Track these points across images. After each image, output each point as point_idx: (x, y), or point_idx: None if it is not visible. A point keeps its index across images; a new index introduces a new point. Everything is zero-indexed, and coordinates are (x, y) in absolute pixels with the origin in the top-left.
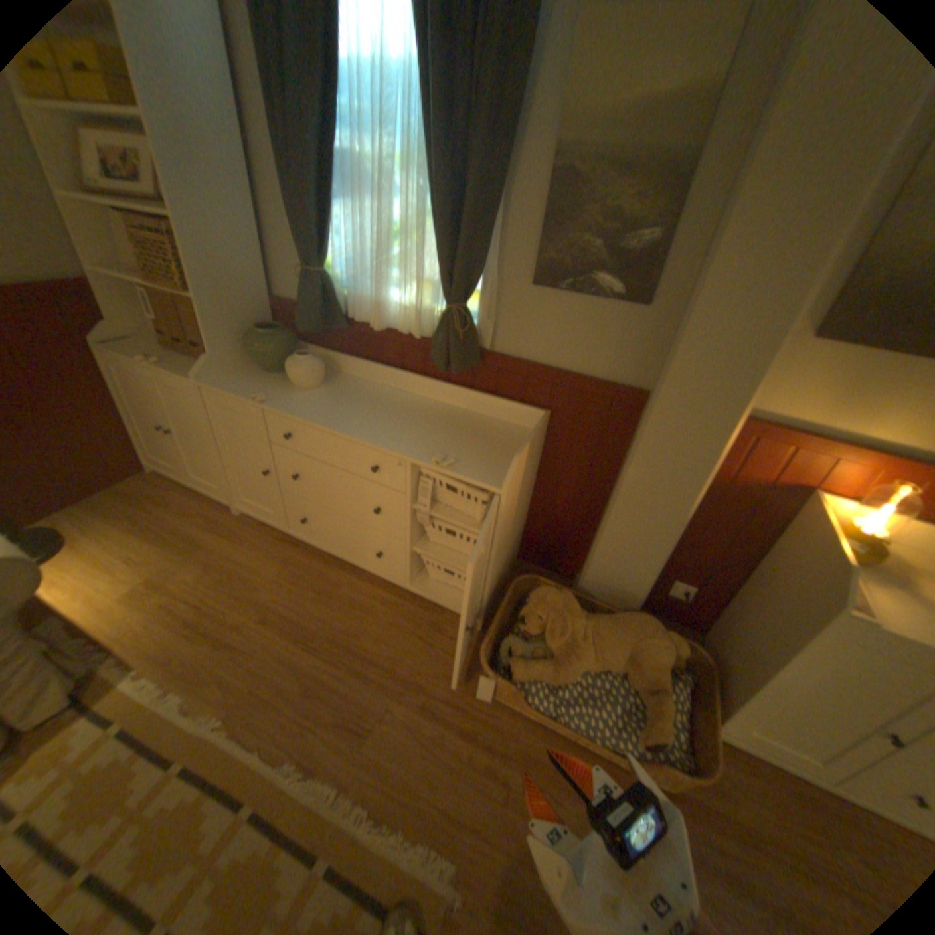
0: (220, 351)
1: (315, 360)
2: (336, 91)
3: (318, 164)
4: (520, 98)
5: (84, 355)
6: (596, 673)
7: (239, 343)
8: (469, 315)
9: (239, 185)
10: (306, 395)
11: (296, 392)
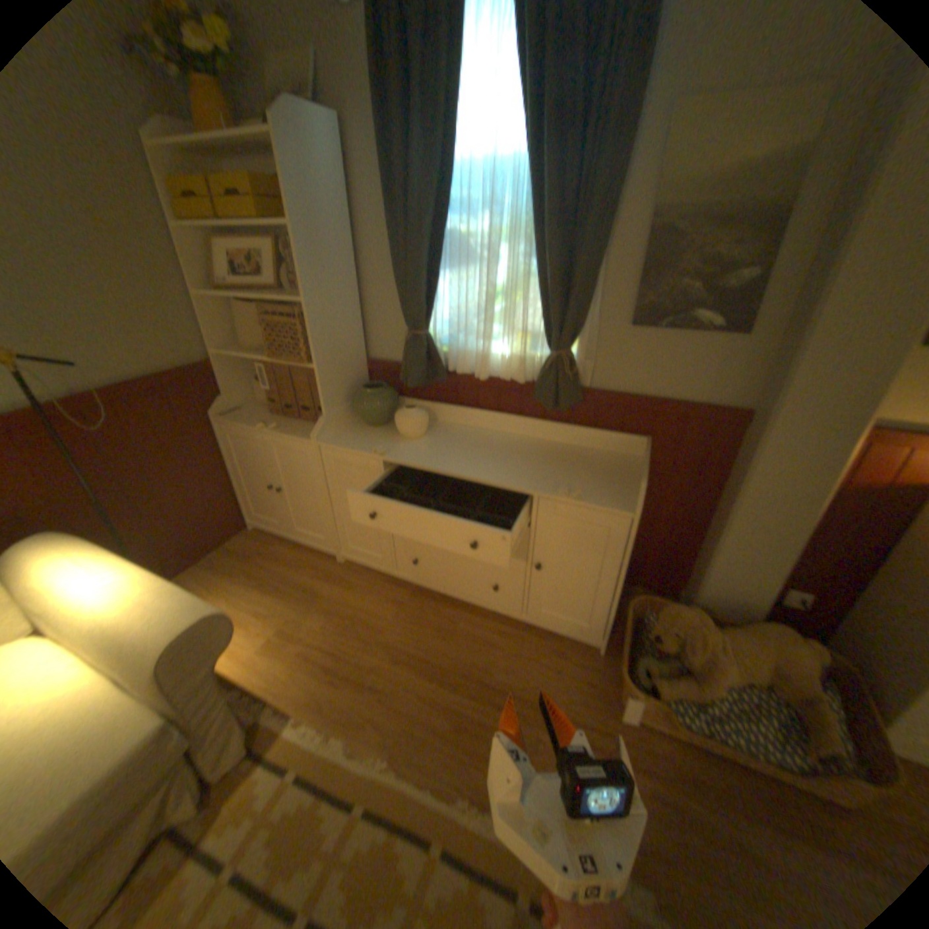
0: (333, 411)
1: (422, 411)
2: (446, 183)
3: (431, 243)
4: (624, 174)
5: (205, 426)
6: (740, 687)
7: (345, 401)
8: (576, 357)
9: (348, 267)
10: (417, 443)
11: (407, 441)
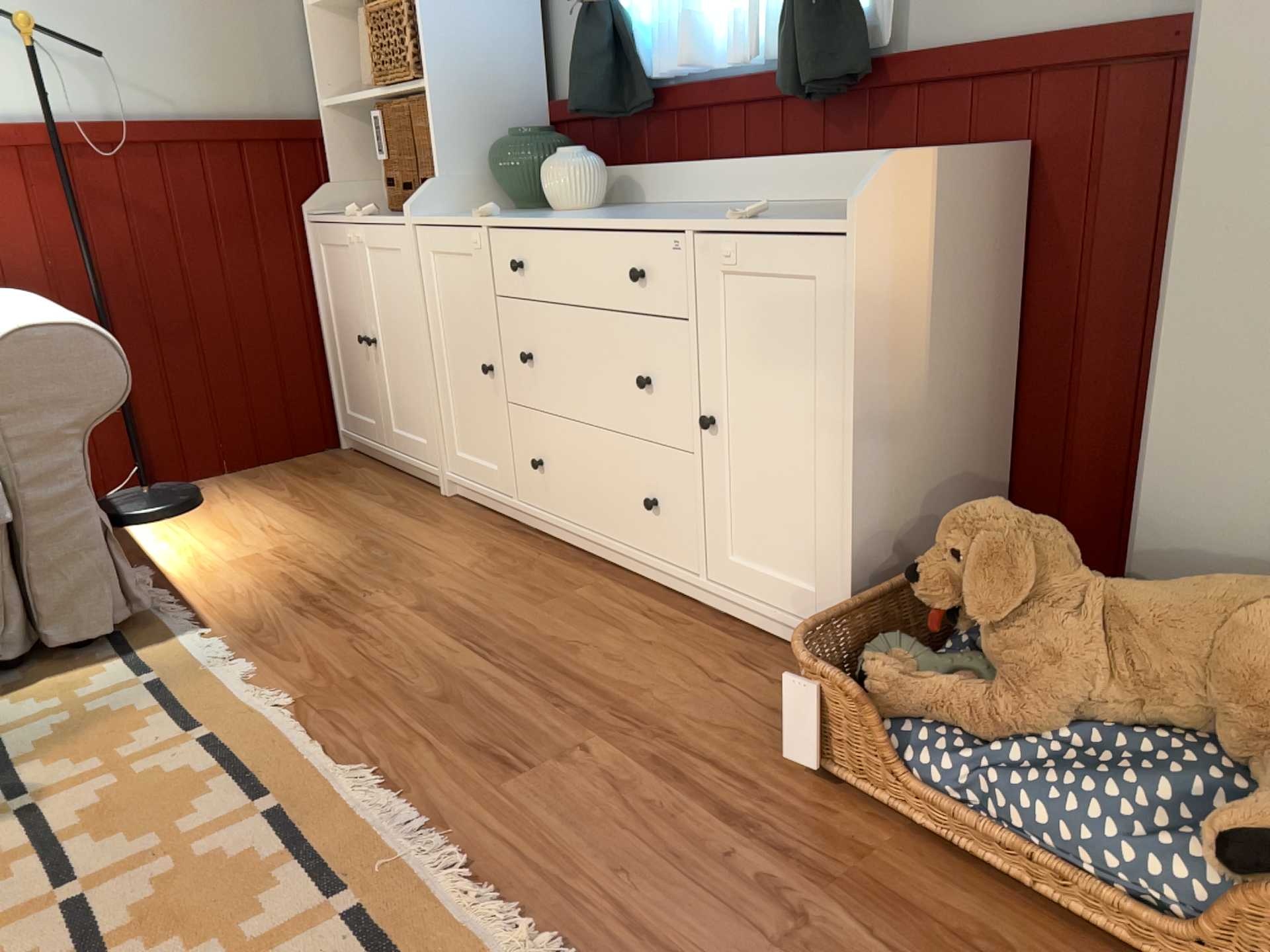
0: (454, 178)
1: (584, 157)
2: None
3: None
4: None
5: (296, 236)
6: (1112, 716)
7: (486, 172)
8: None
9: None
10: (560, 214)
11: (547, 214)
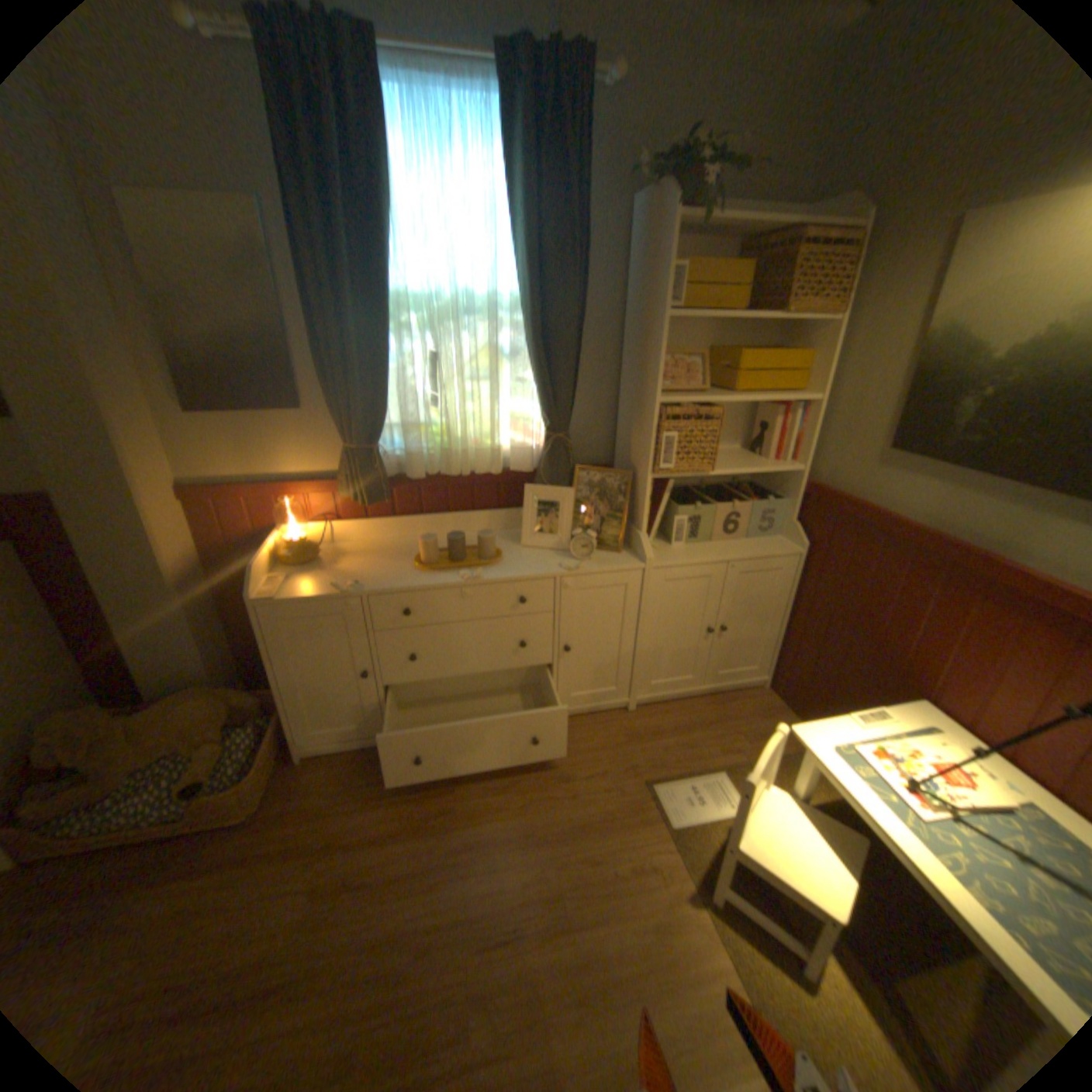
0: None
1: None
2: None
3: None
4: None
5: None
6: (142, 768)
7: None
8: None
9: None
10: None
11: None
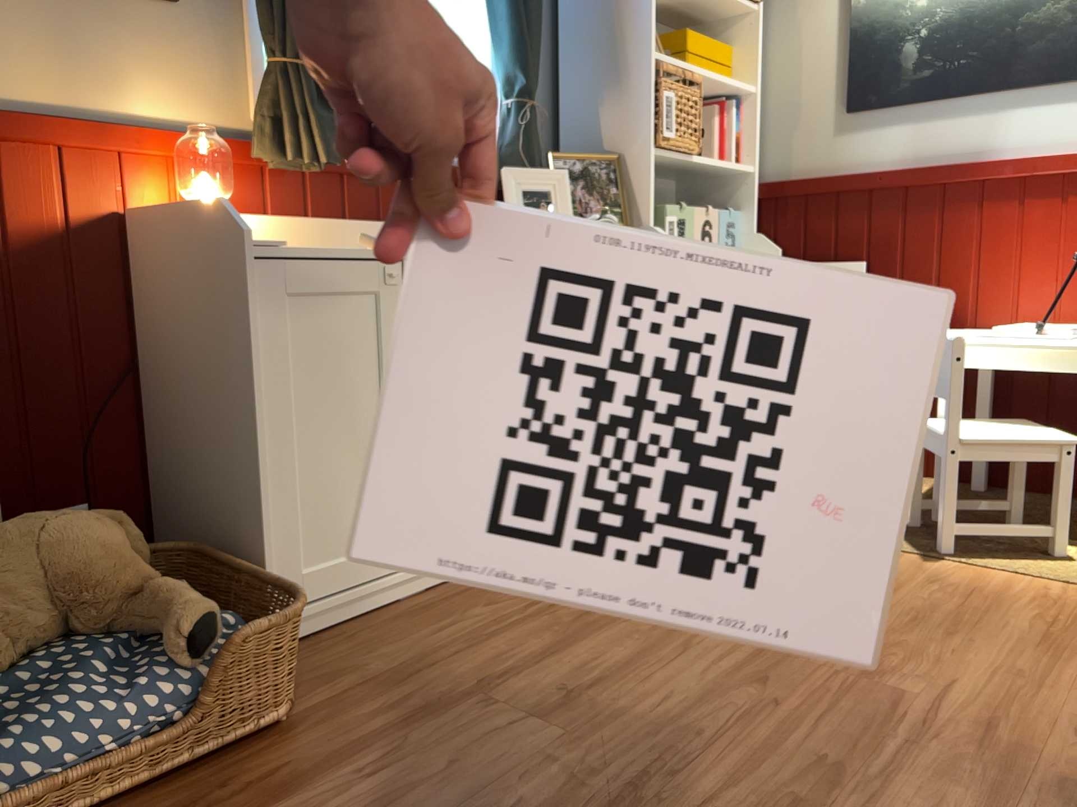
0: None
1: None
2: None
3: None
4: None
5: None
6: None
7: None
8: None
9: None
10: None
11: None
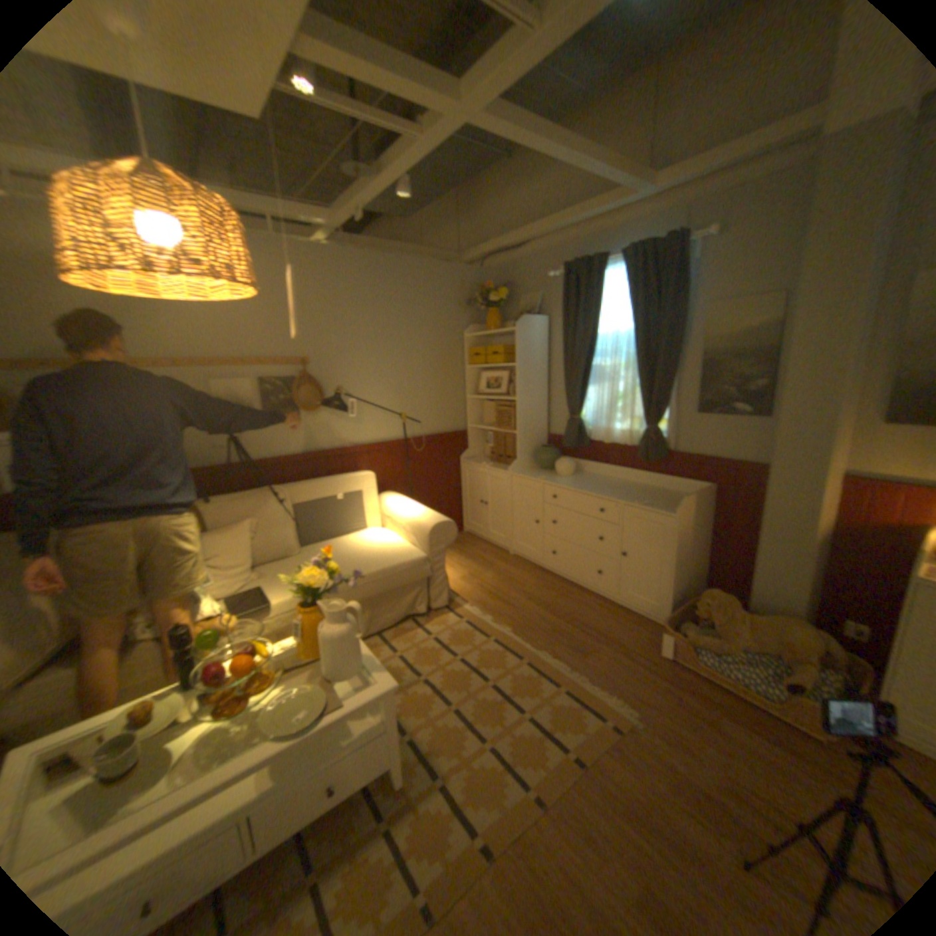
0: (522, 459)
1: (571, 461)
2: (595, 344)
3: (584, 373)
4: (680, 337)
5: (457, 465)
6: (754, 652)
7: (530, 456)
8: (659, 430)
9: (543, 385)
10: (564, 479)
11: (559, 477)
